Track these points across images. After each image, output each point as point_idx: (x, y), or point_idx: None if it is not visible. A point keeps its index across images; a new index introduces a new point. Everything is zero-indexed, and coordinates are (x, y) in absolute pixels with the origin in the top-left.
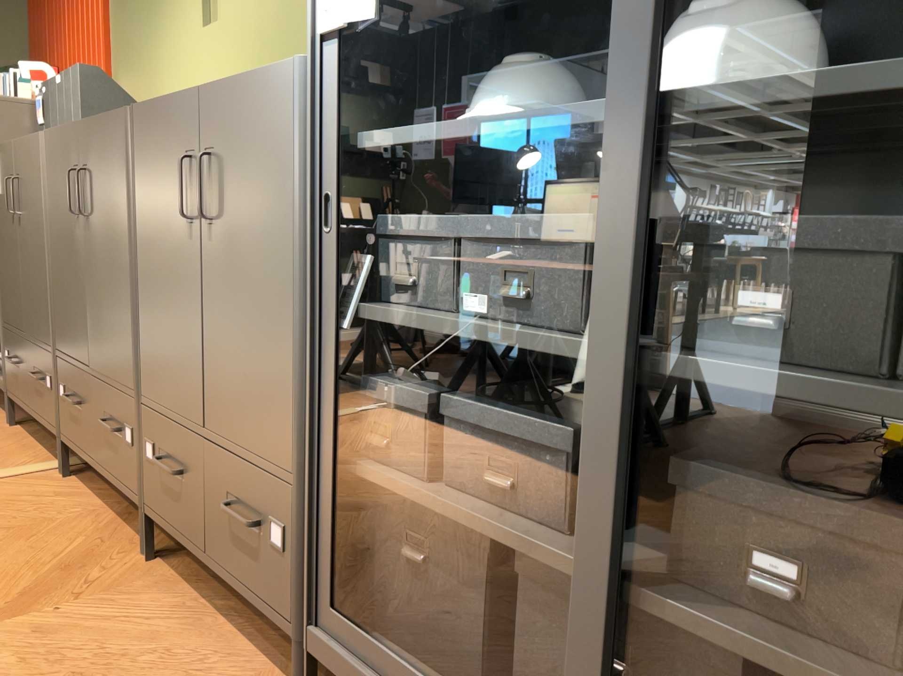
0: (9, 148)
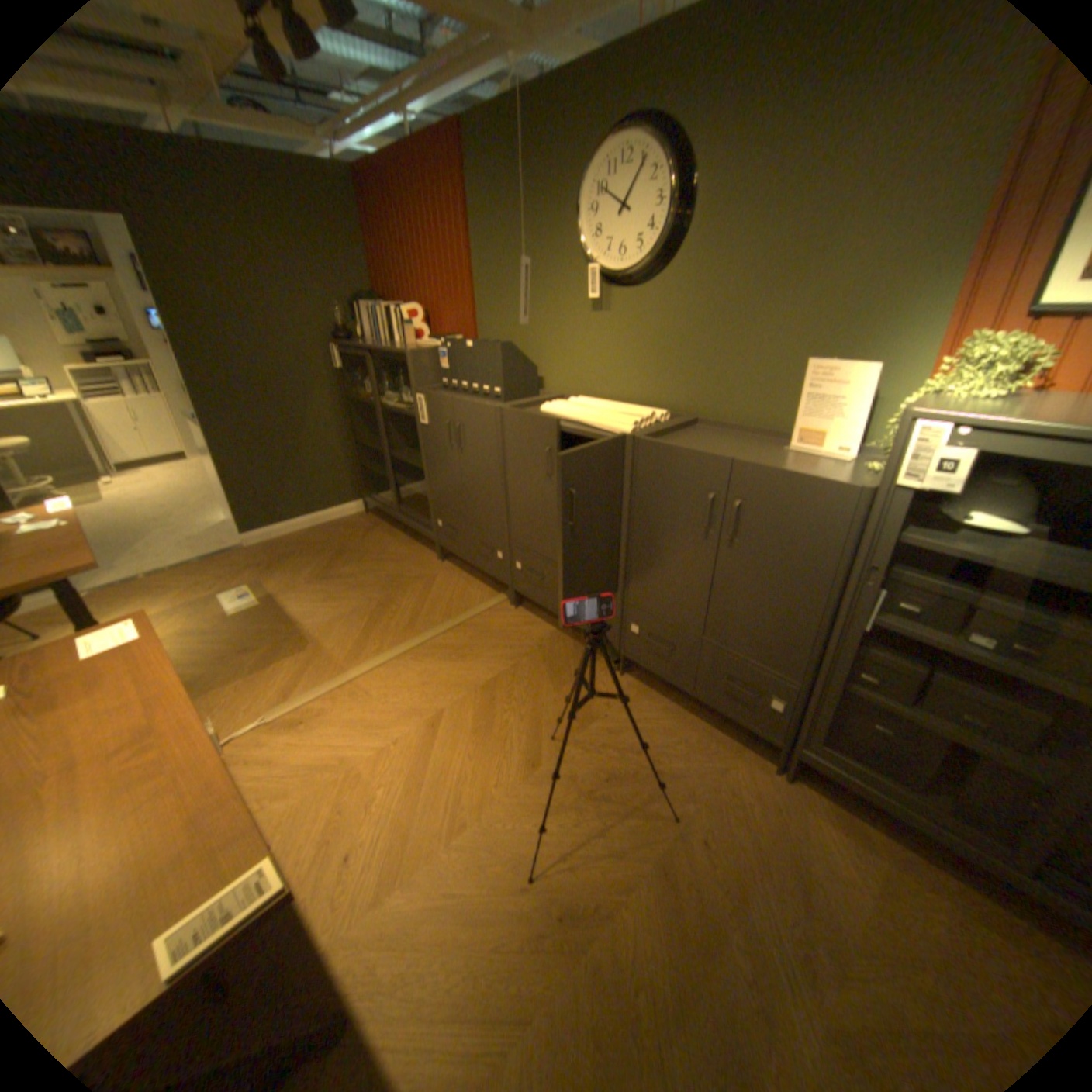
0: (447, 400)
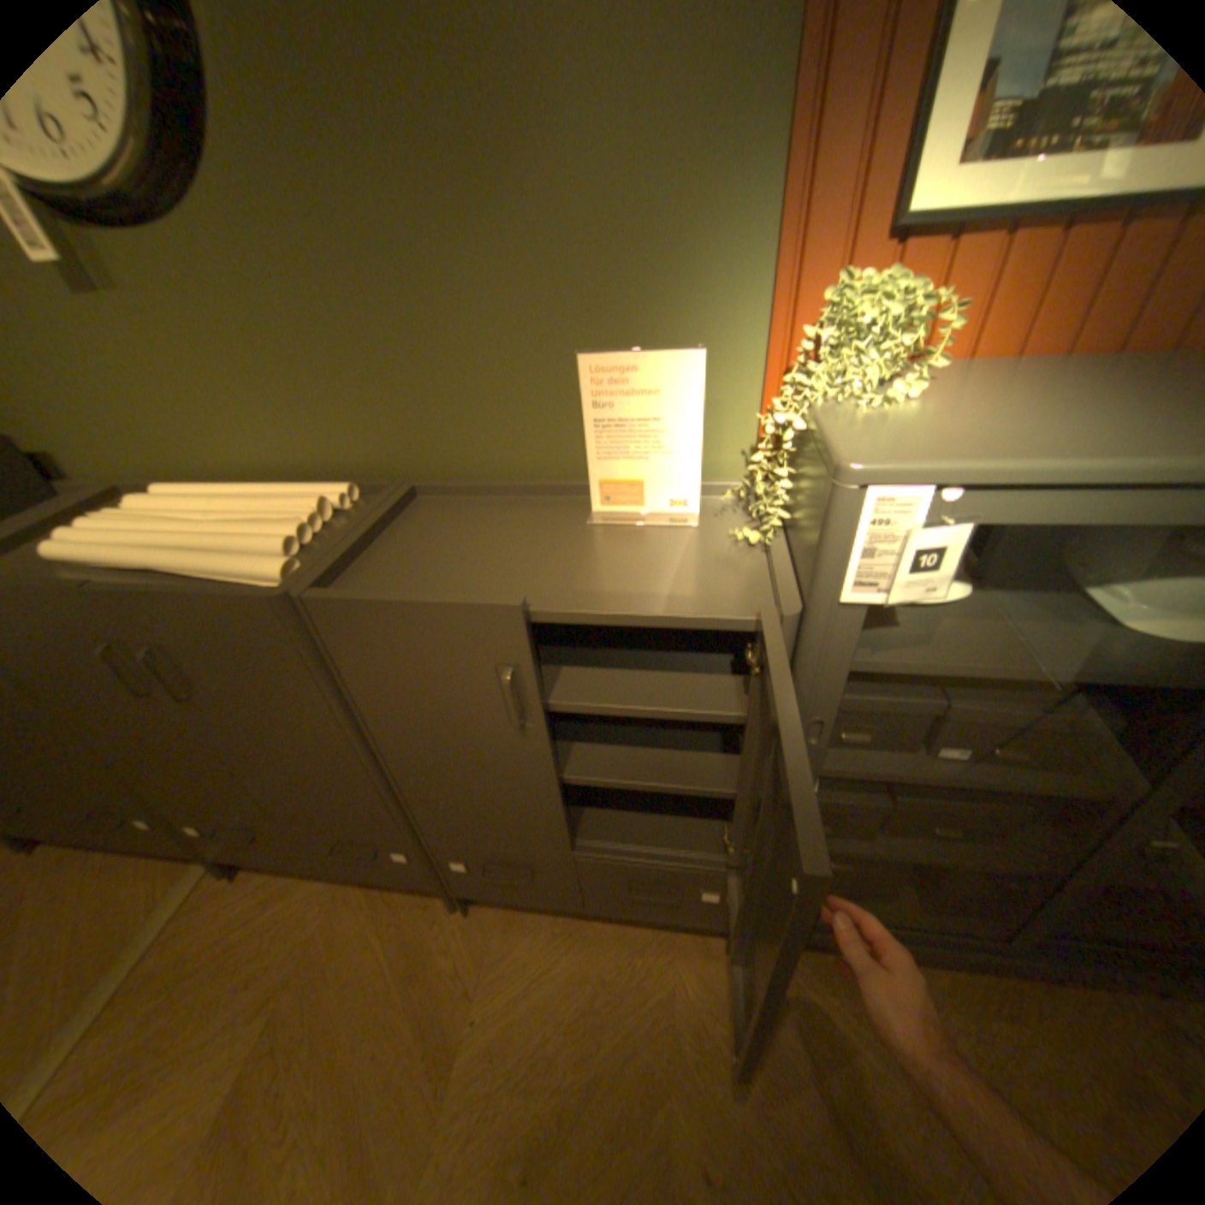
0: None
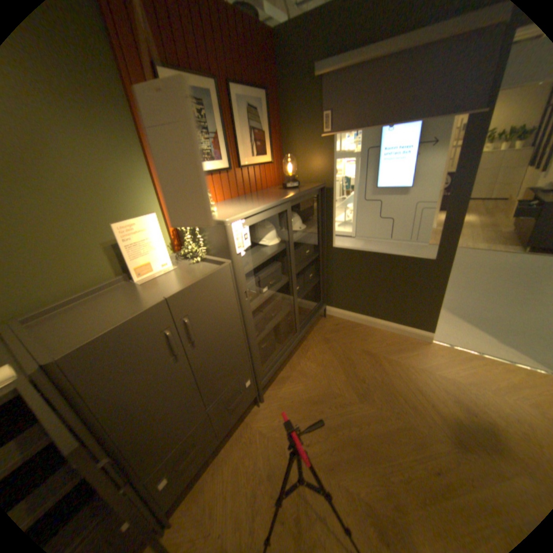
0: None
